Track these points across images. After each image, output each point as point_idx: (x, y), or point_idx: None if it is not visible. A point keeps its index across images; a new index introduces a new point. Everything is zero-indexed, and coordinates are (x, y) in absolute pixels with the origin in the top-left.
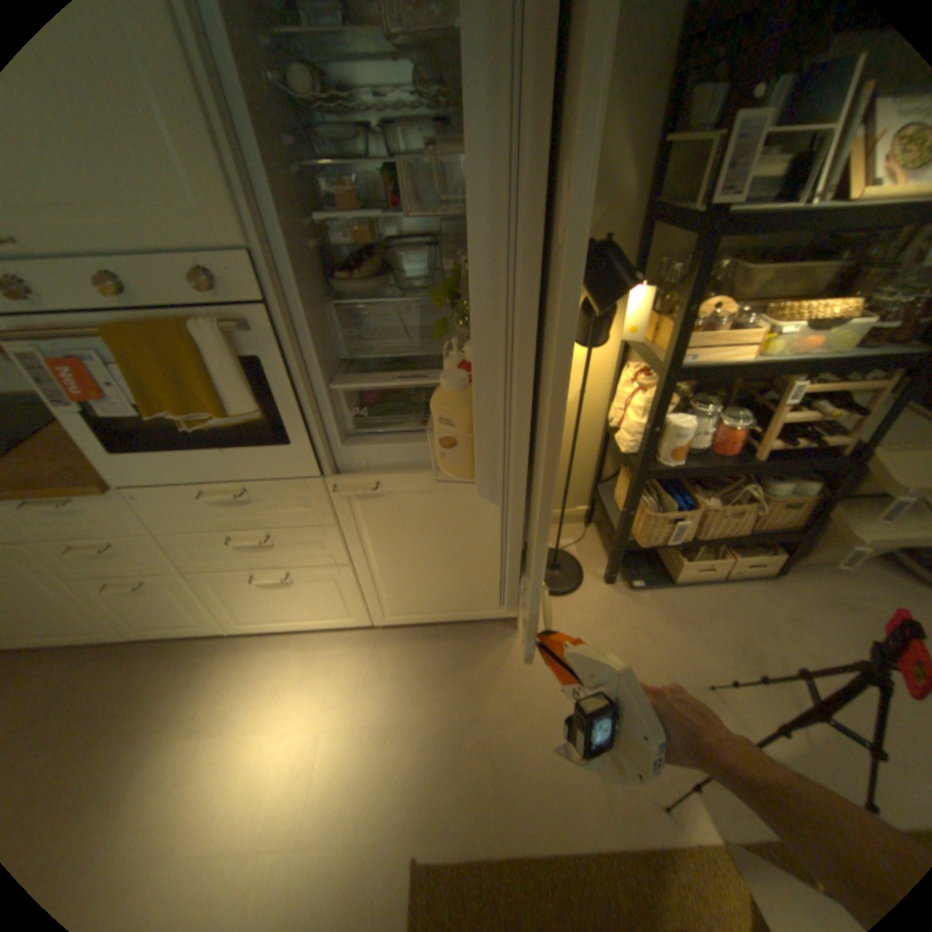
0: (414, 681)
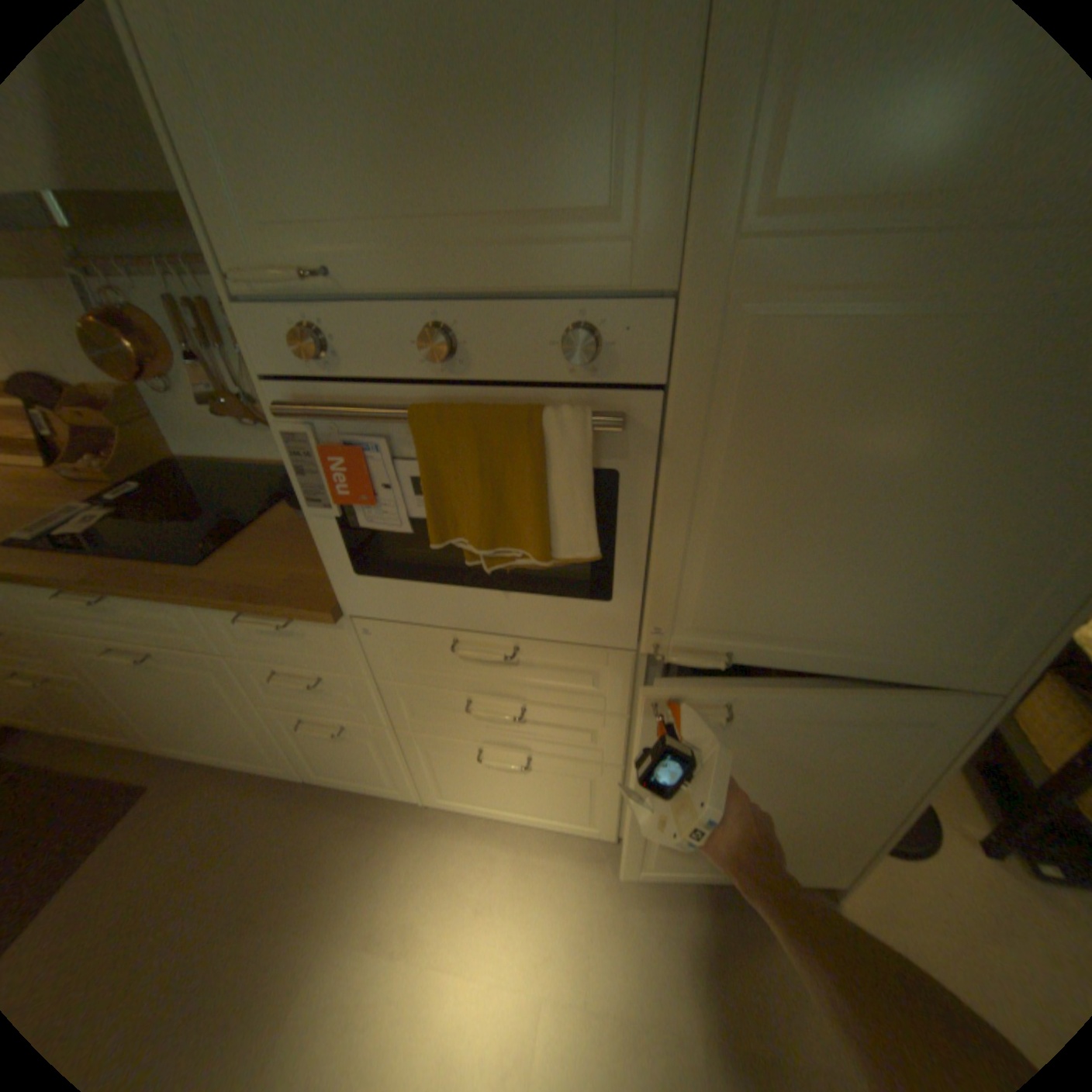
0: (678, 952)
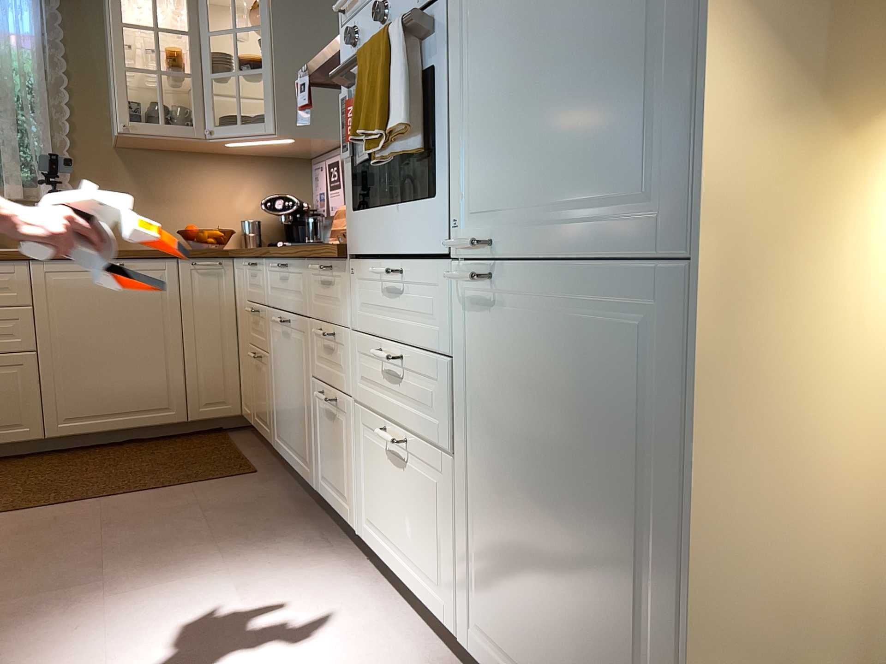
0: None
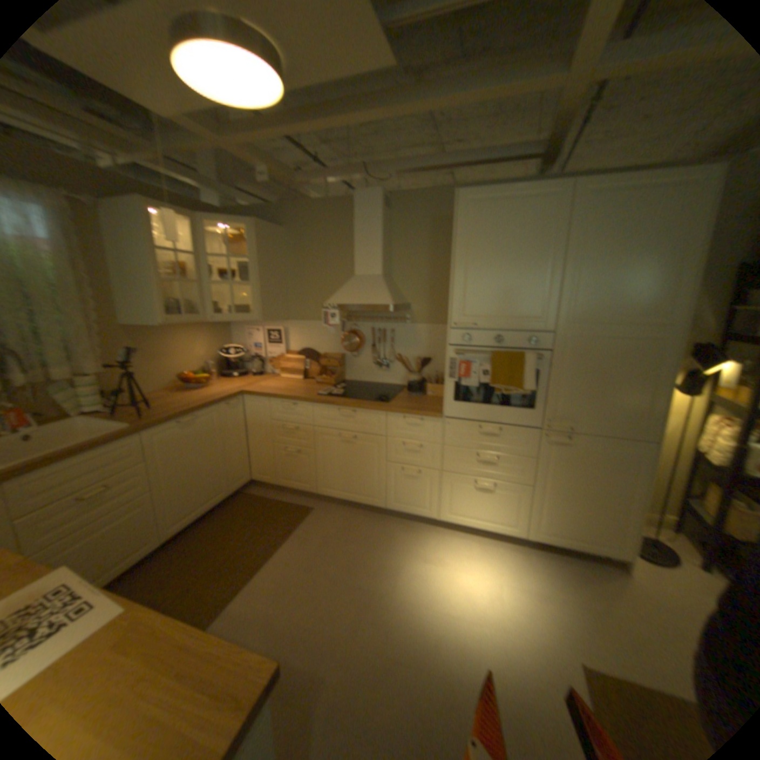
0: (559, 581)
